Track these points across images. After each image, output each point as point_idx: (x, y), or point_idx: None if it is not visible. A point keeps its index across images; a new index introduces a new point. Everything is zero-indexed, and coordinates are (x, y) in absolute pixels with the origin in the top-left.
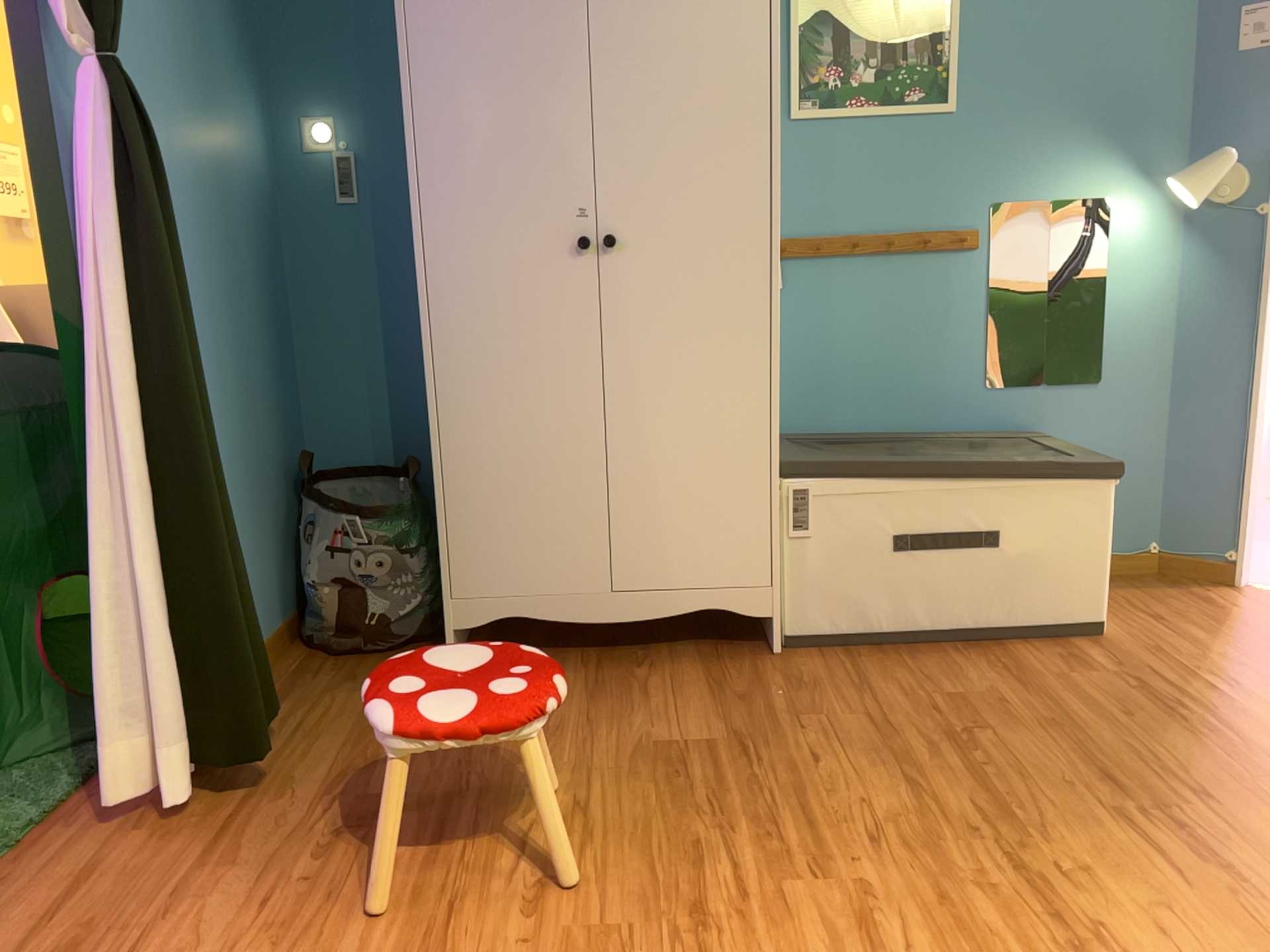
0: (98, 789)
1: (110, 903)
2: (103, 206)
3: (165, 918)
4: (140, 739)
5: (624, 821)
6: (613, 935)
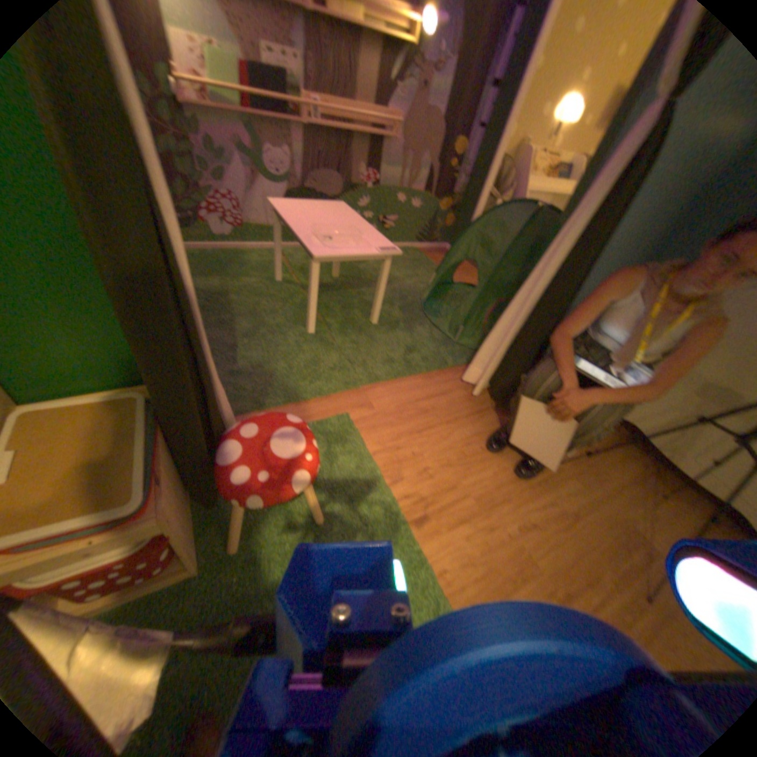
0: (461, 376)
1: (439, 410)
2: (610, 179)
3: (445, 428)
4: (477, 375)
5: (586, 545)
6: (537, 574)
